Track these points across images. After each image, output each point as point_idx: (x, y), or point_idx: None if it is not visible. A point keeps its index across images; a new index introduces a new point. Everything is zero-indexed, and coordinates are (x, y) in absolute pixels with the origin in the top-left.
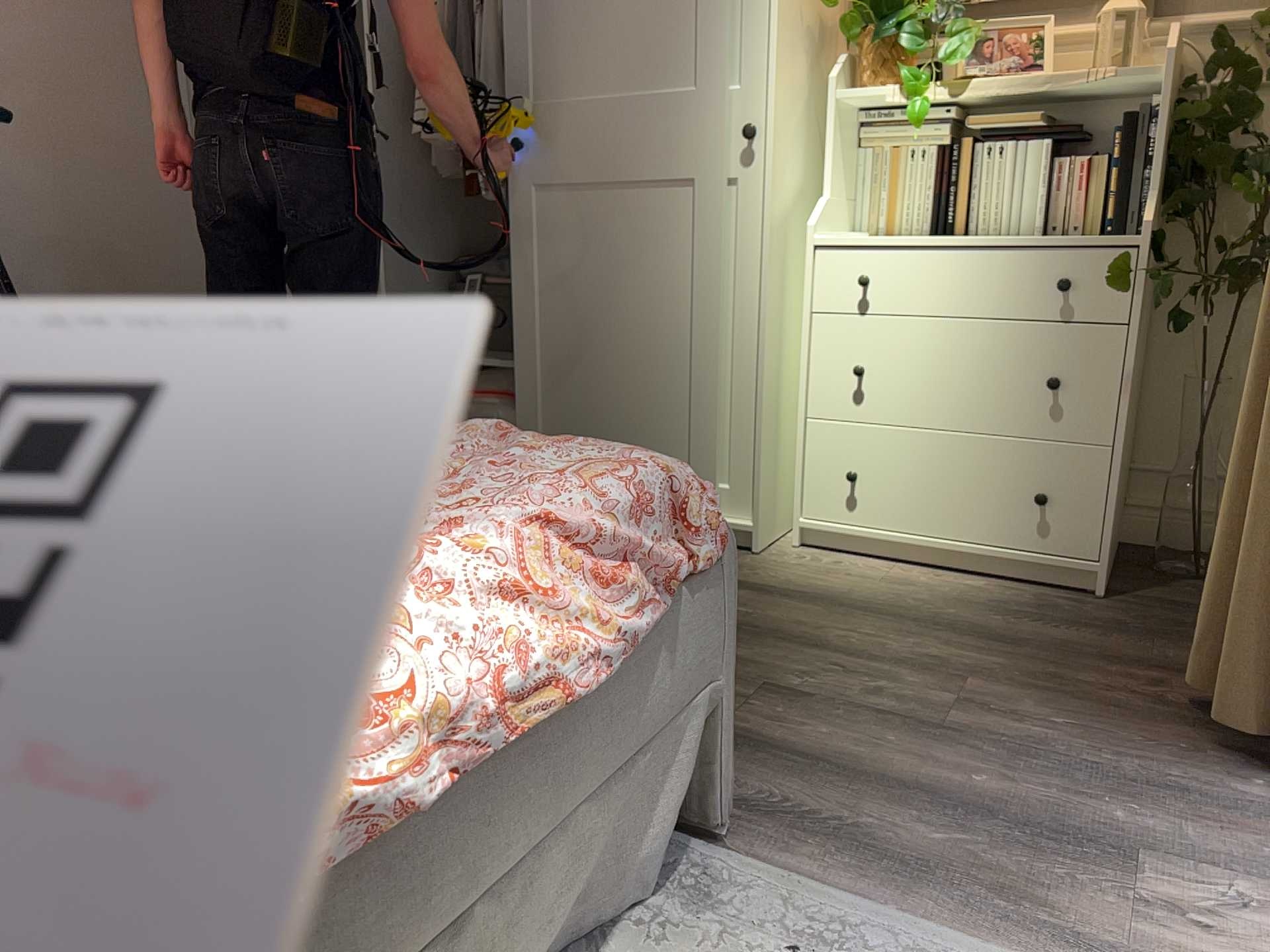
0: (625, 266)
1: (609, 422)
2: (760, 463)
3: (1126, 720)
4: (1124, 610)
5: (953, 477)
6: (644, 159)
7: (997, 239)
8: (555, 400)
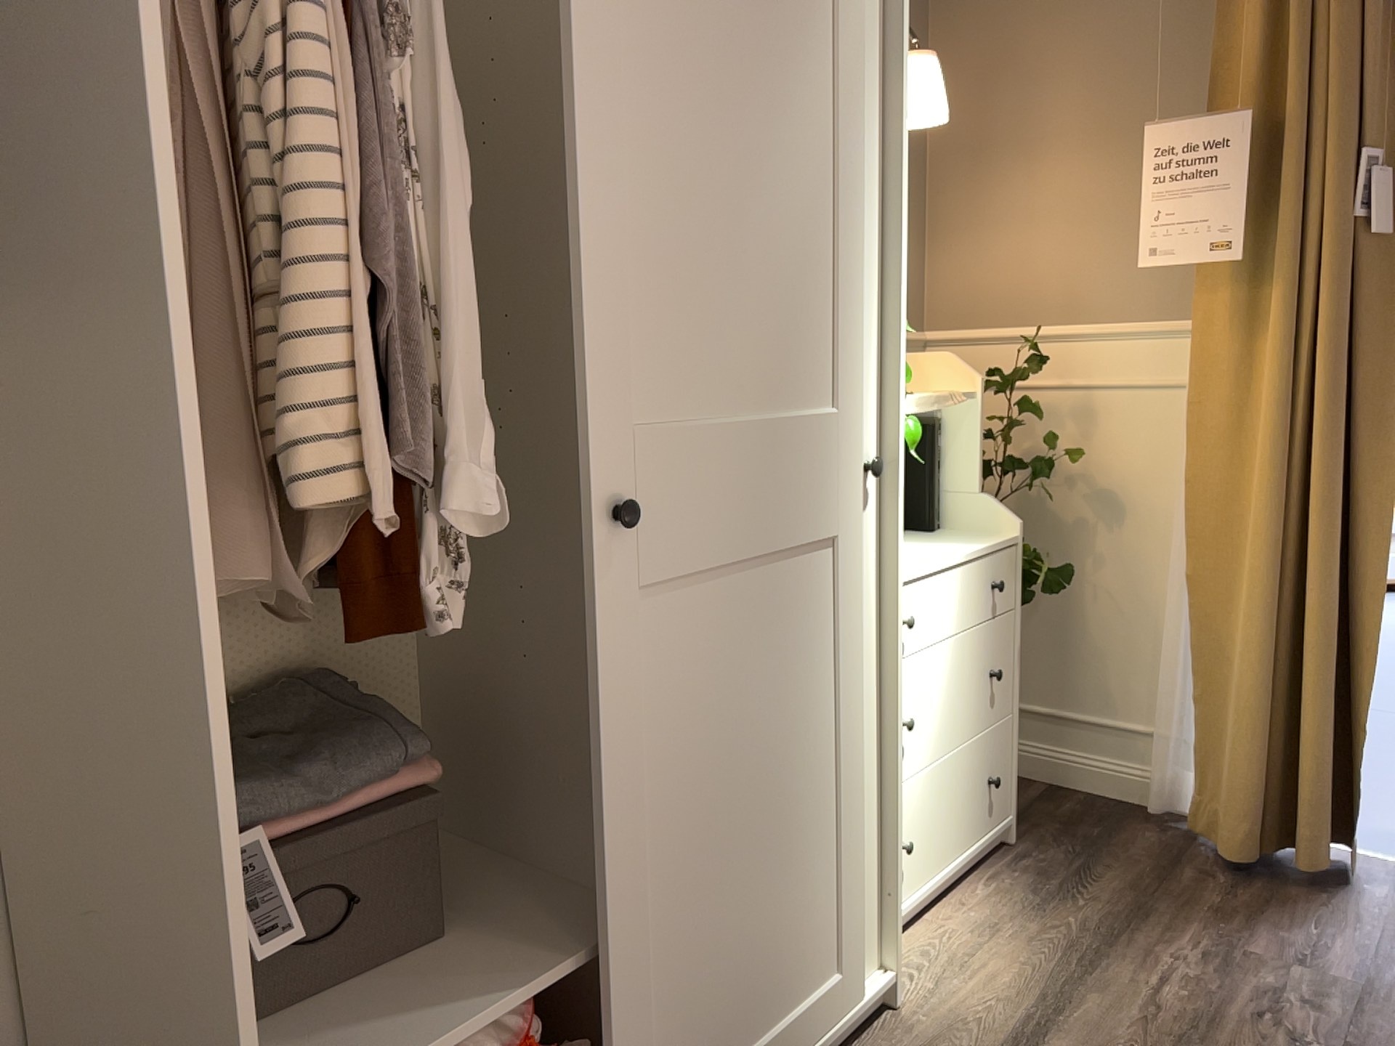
0: (746, 689)
1: (730, 964)
2: (896, 888)
3: (1276, 903)
4: (1036, 842)
5: (953, 797)
6: (772, 512)
7: (955, 553)
8: (680, 986)
